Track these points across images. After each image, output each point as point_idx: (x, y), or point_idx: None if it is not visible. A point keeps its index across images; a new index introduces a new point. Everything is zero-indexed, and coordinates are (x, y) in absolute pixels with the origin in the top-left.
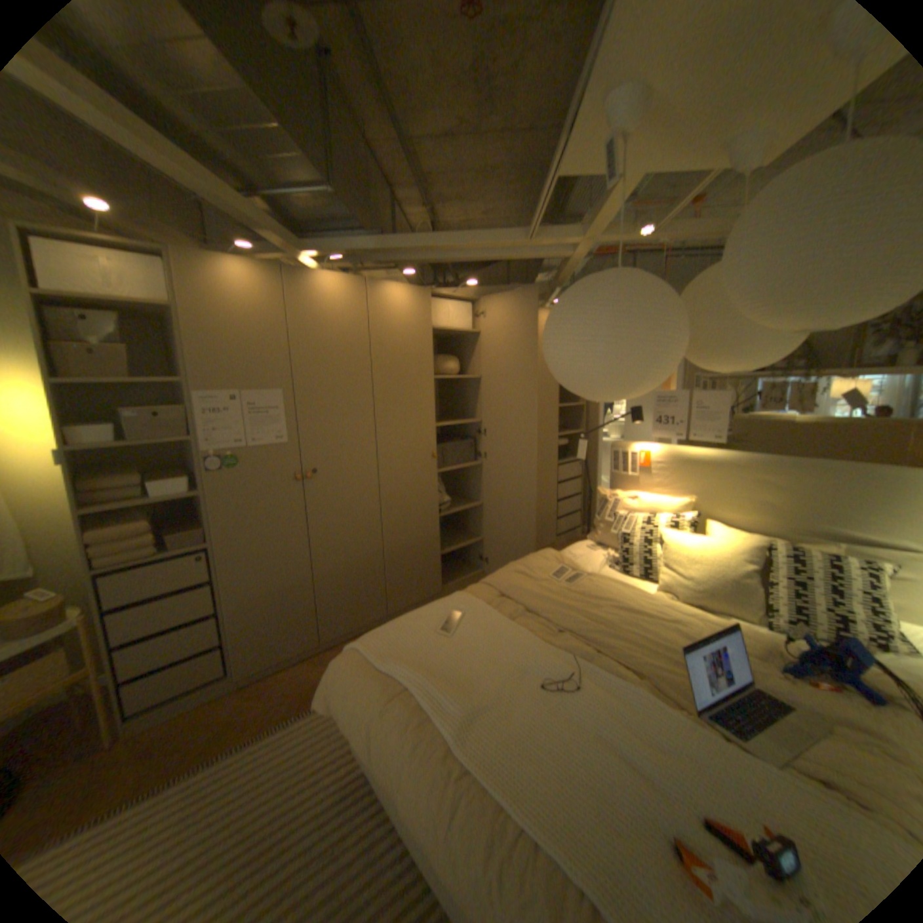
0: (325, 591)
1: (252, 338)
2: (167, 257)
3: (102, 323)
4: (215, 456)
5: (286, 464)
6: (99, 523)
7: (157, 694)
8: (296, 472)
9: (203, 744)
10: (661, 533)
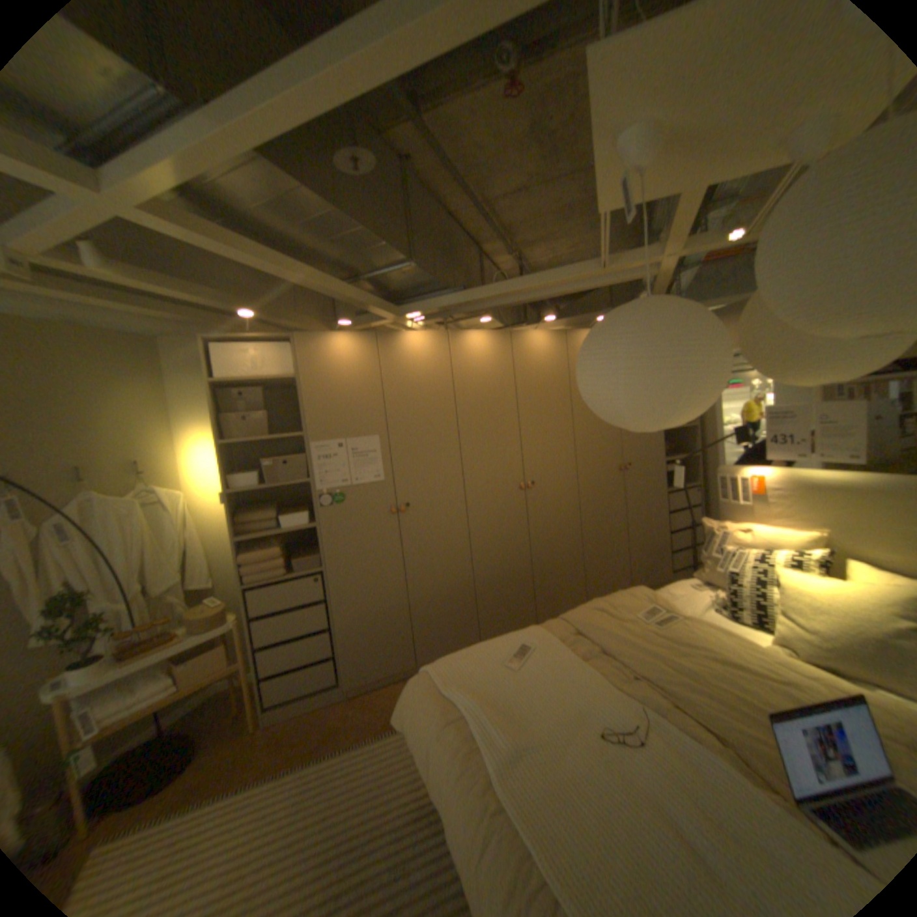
0: (419, 615)
1: (354, 395)
2: (292, 341)
3: (251, 396)
4: (326, 494)
5: (383, 499)
6: (247, 548)
7: (285, 693)
8: (391, 505)
9: (315, 743)
10: (777, 574)
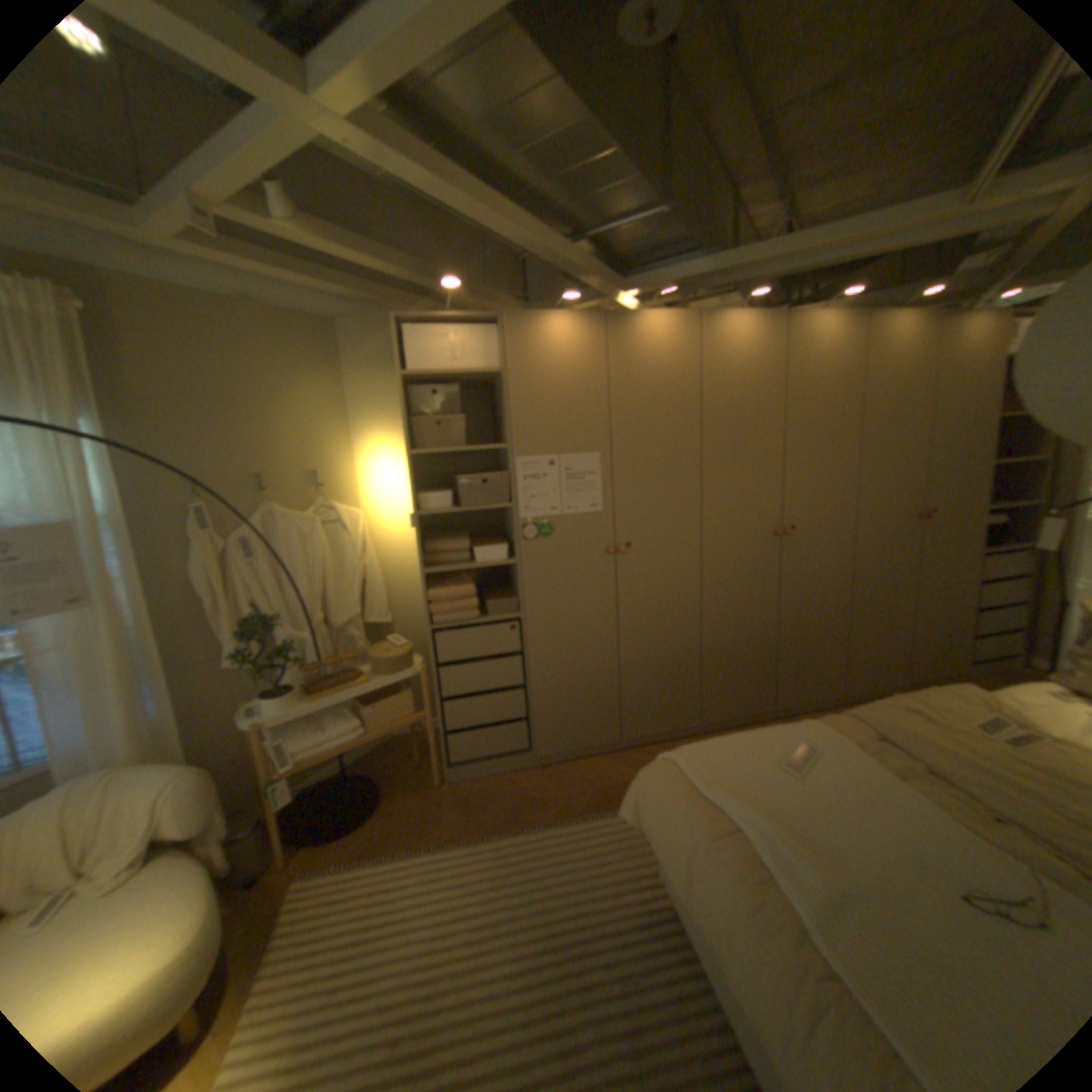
0: (632, 682)
1: (574, 397)
2: (502, 322)
3: (448, 395)
4: (533, 523)
5: (600, 536)
6: (439, 582)
7: (475, 749)
8: (609, 544)
9: (511, 811)
10: None
